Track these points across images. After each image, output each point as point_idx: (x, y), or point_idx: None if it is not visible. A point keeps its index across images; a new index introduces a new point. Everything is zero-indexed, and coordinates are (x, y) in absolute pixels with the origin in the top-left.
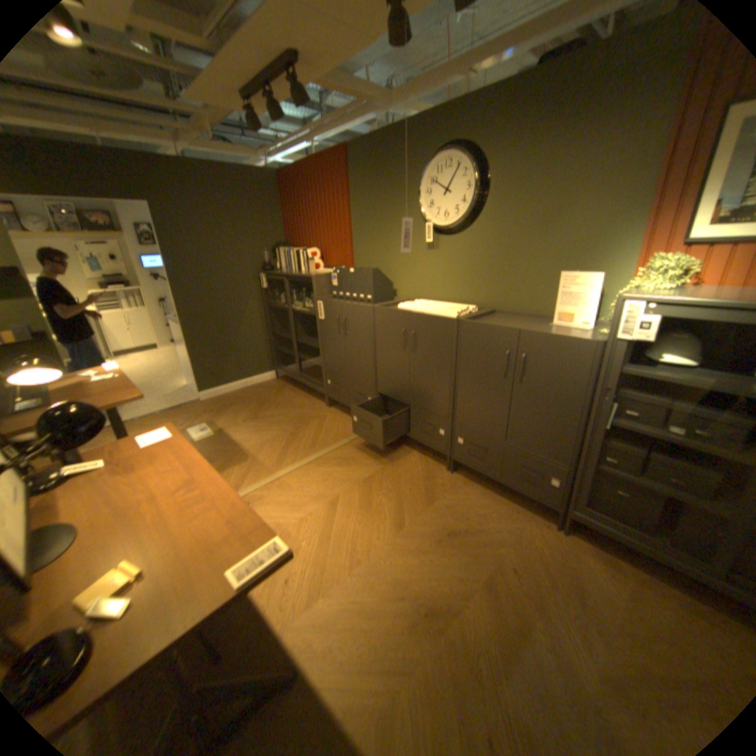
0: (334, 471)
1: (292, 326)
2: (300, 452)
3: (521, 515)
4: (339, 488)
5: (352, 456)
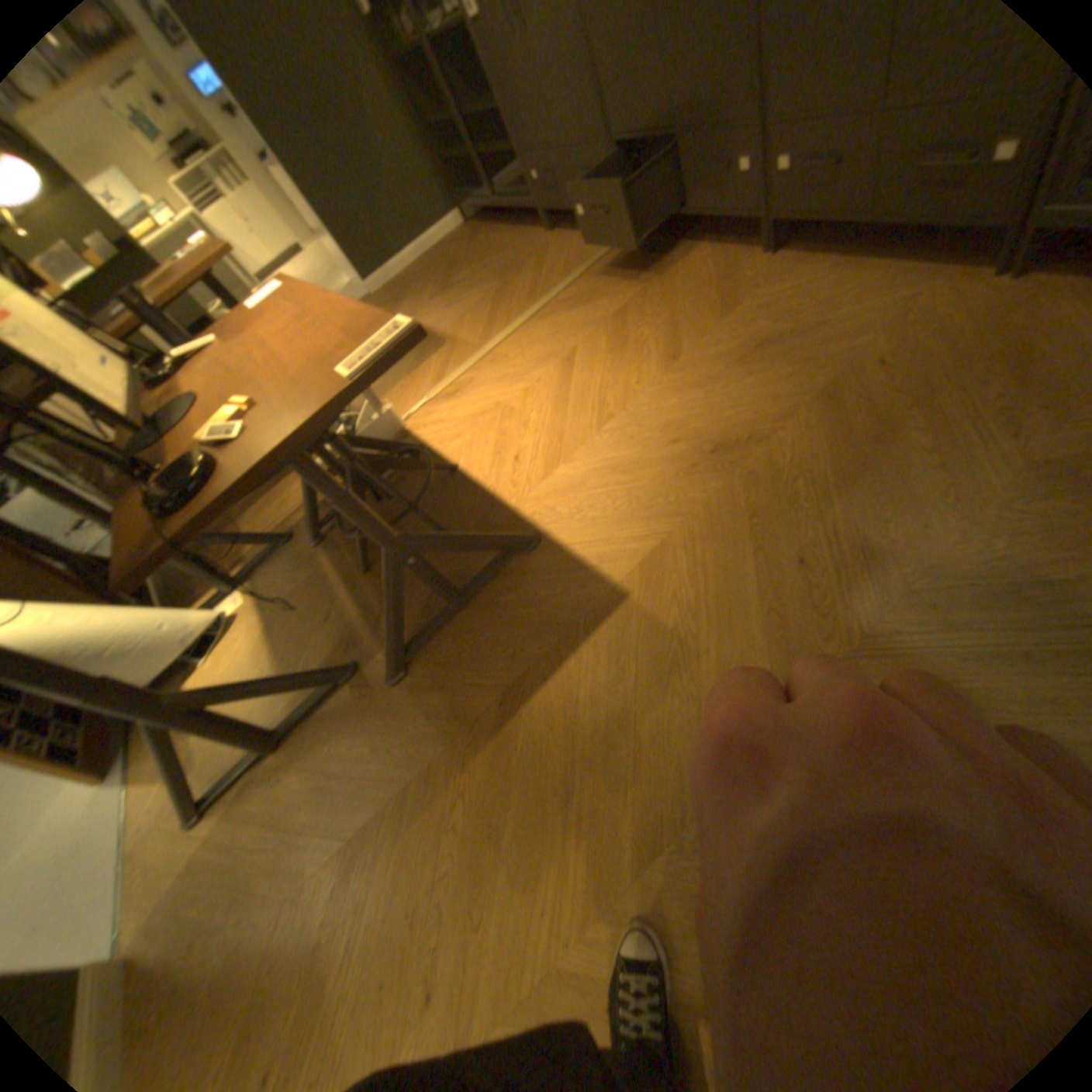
0: (567, 319)
1: (444, 86)
2: (514, 311)
3: (917, 275)
4: (575, 339)
5: (593, 290)
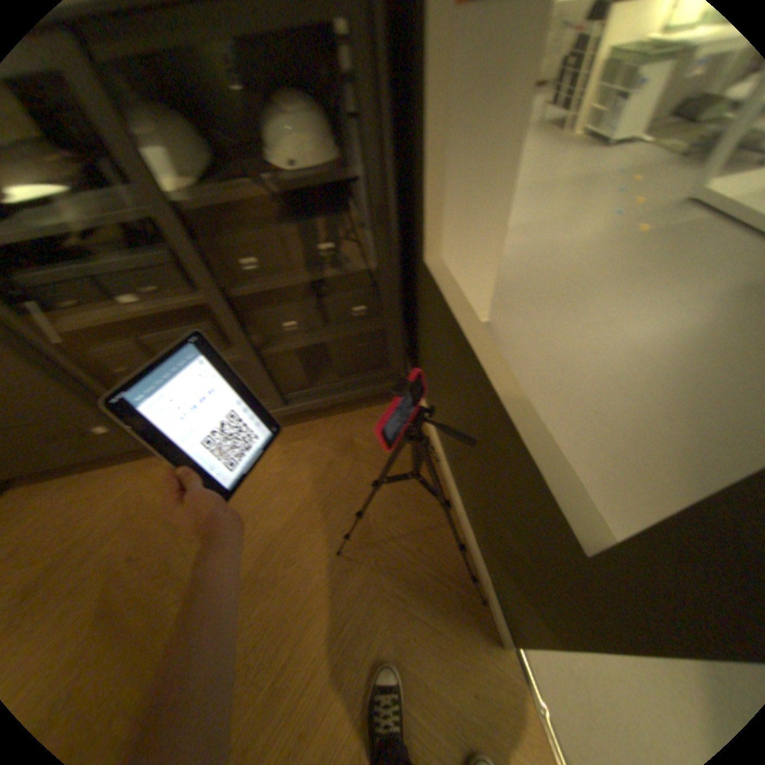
0: None
1: None
2: None
3: (116, 476)
4: None
5: None
